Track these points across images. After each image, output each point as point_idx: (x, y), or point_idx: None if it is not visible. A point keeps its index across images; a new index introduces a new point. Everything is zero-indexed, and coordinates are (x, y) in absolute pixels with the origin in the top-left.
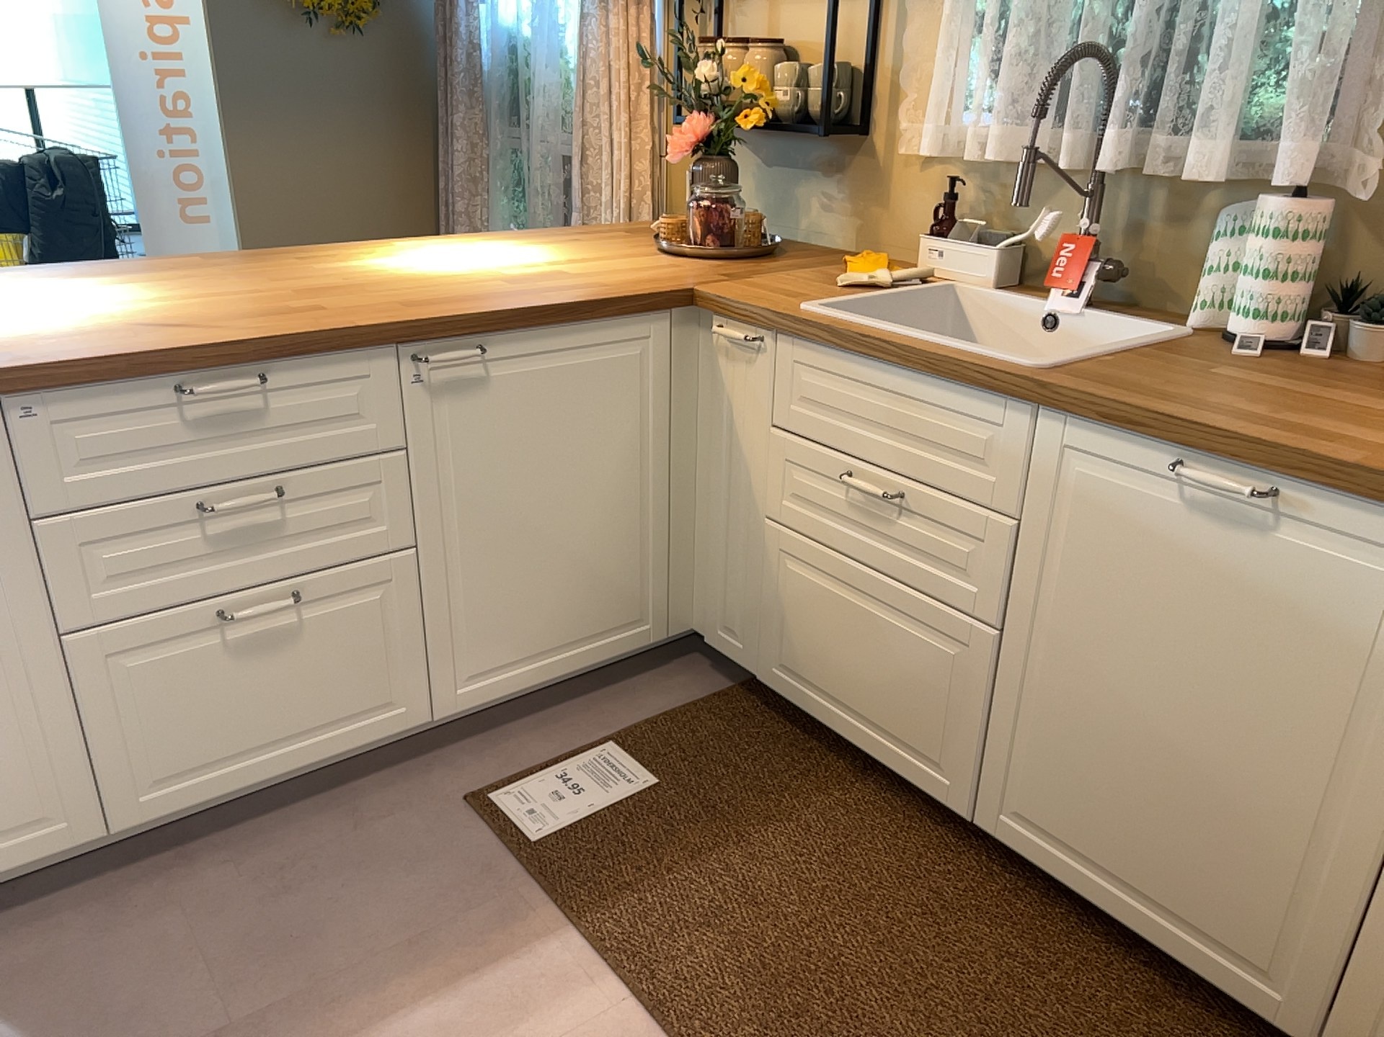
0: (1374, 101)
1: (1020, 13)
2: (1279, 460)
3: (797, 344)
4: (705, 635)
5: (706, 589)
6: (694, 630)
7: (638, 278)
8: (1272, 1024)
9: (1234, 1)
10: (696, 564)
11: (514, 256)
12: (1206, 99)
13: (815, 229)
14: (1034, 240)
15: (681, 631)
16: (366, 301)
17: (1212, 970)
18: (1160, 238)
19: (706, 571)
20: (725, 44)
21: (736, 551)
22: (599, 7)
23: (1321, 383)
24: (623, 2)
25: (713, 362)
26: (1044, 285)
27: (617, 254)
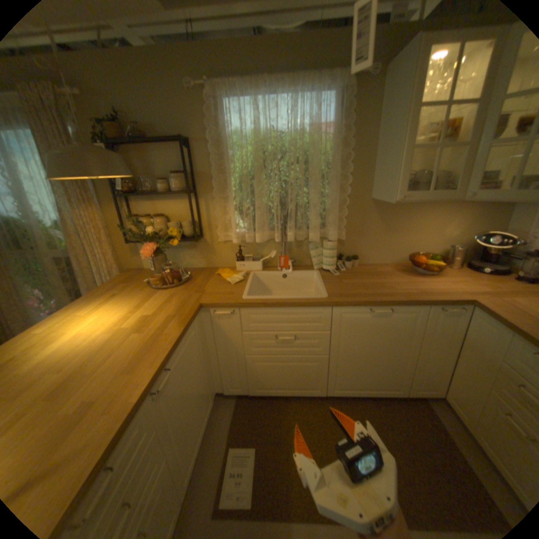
0: (337, 219)
1: (256, 205)
2: (394, 303)
3: (249, 309)
4: (221, 392)
5: (220, 381)
6: (217, 393)
7: (176, 306)
8: (400, 397)
9: (312, 202)
10: (214, 376)
11: (107, 315)
12: (310, 223)
13: (190, 263)
14: (271, 257)
15: (214, 396)
16: (99, 381)
17: (388, 395)
18: (296, 250)
19: (219, 376)
20: (140, 215)
21: (233, 367)
22: (65, 205)
23: (358, 277)
24: (83, 204)
25: (210, 320)
26: (269, 265)
27: (144, 296)
